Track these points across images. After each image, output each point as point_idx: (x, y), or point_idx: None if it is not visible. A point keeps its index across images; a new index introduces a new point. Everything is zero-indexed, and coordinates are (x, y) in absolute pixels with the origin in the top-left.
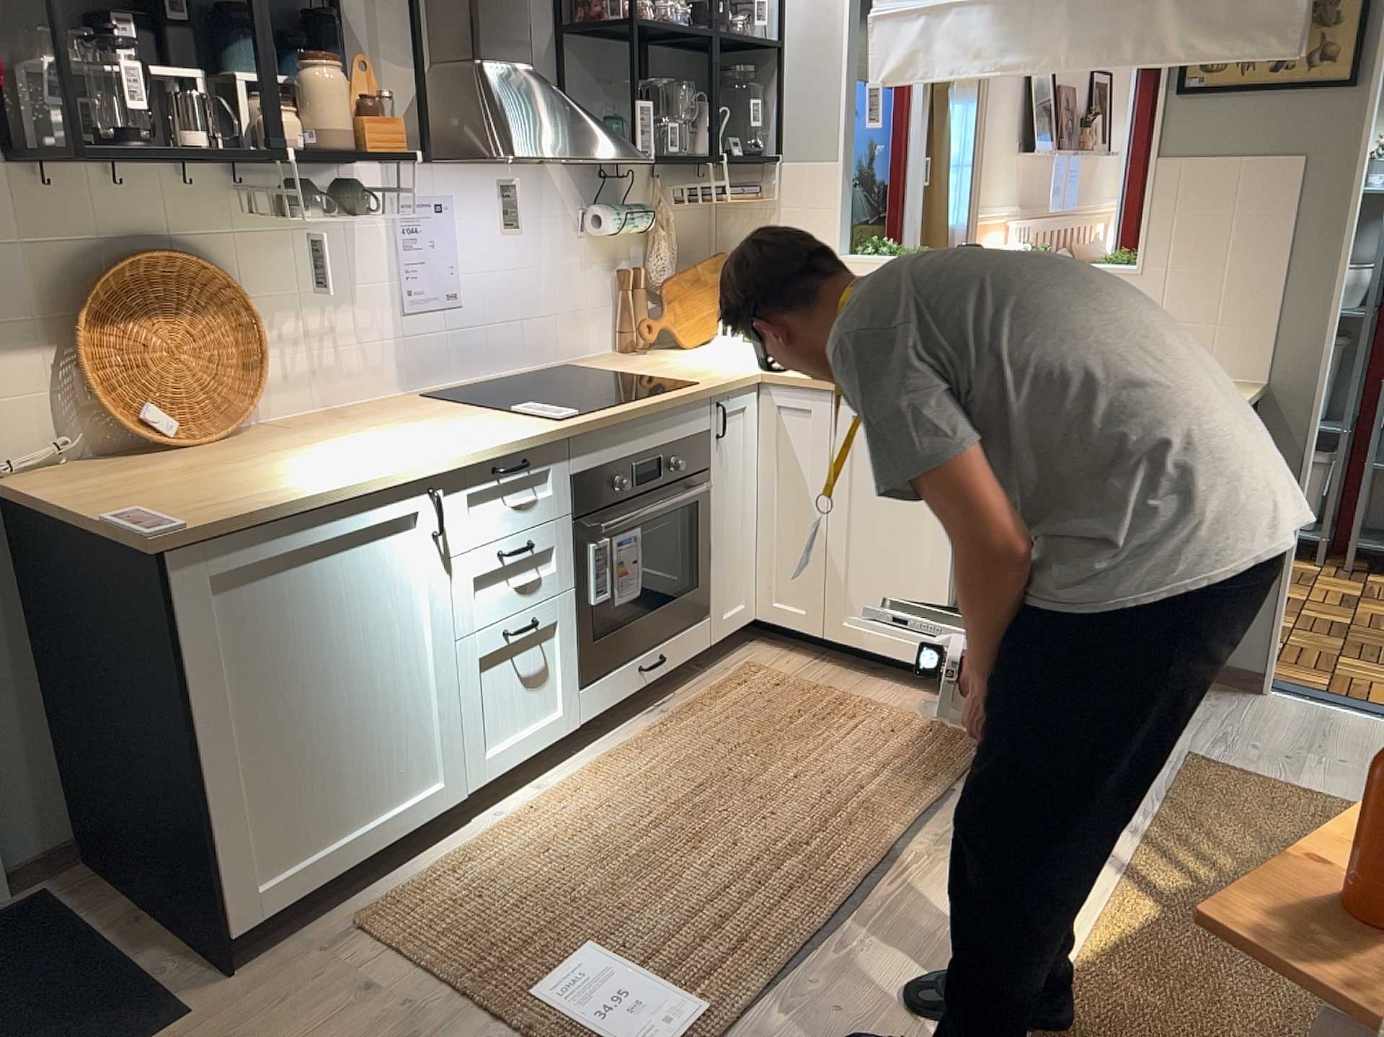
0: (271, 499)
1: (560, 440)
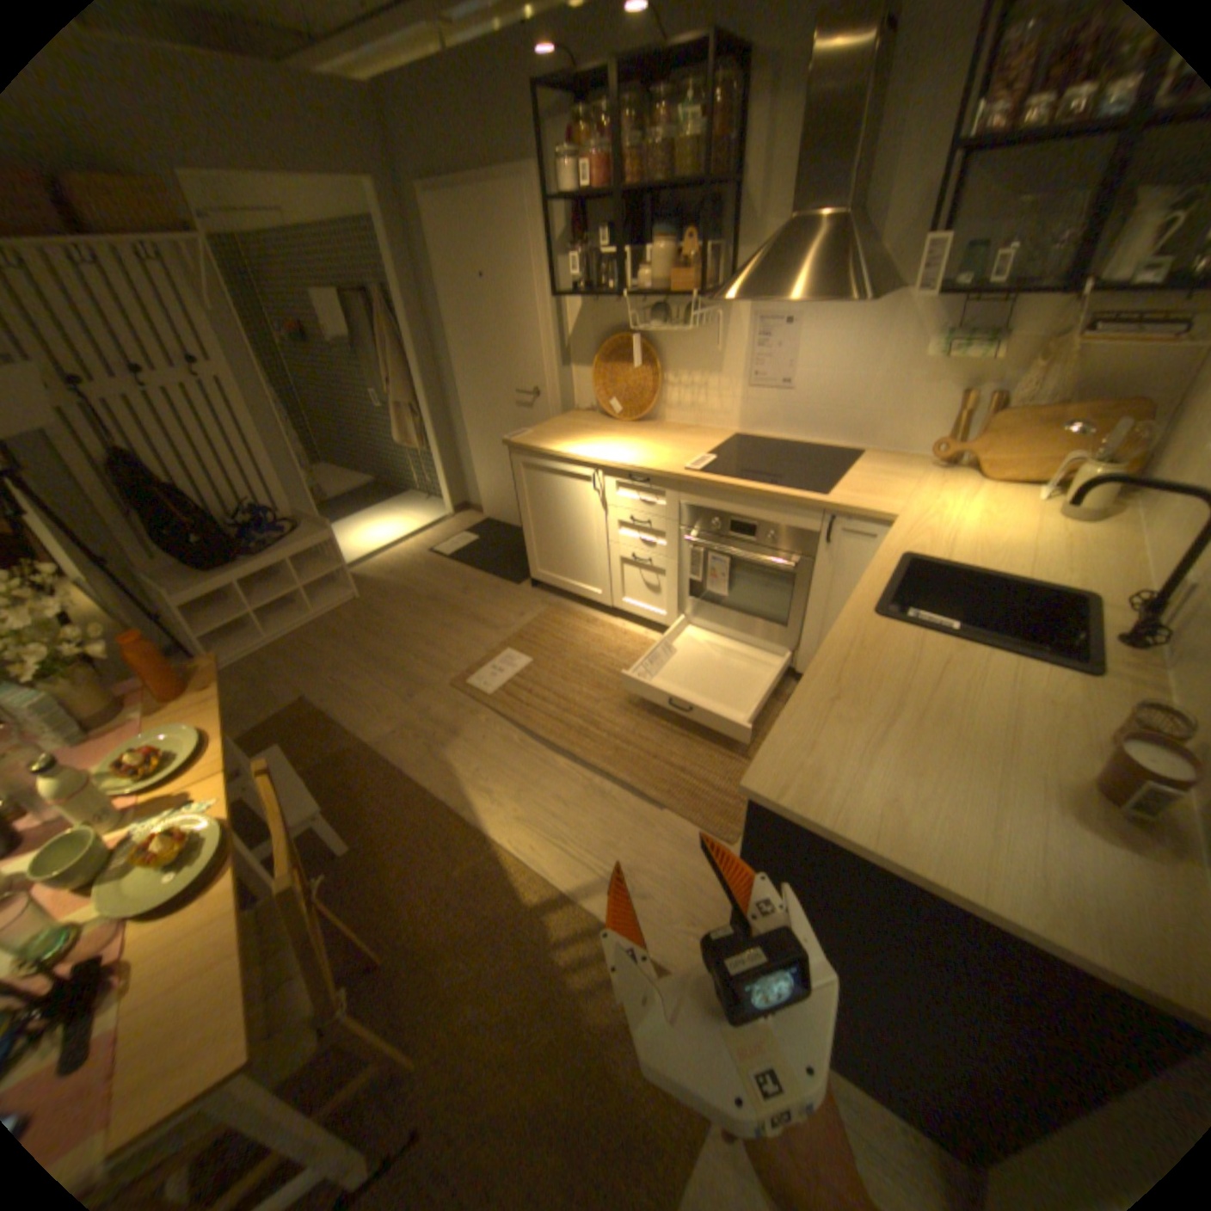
0: (542, 445)
1: (670, 479)
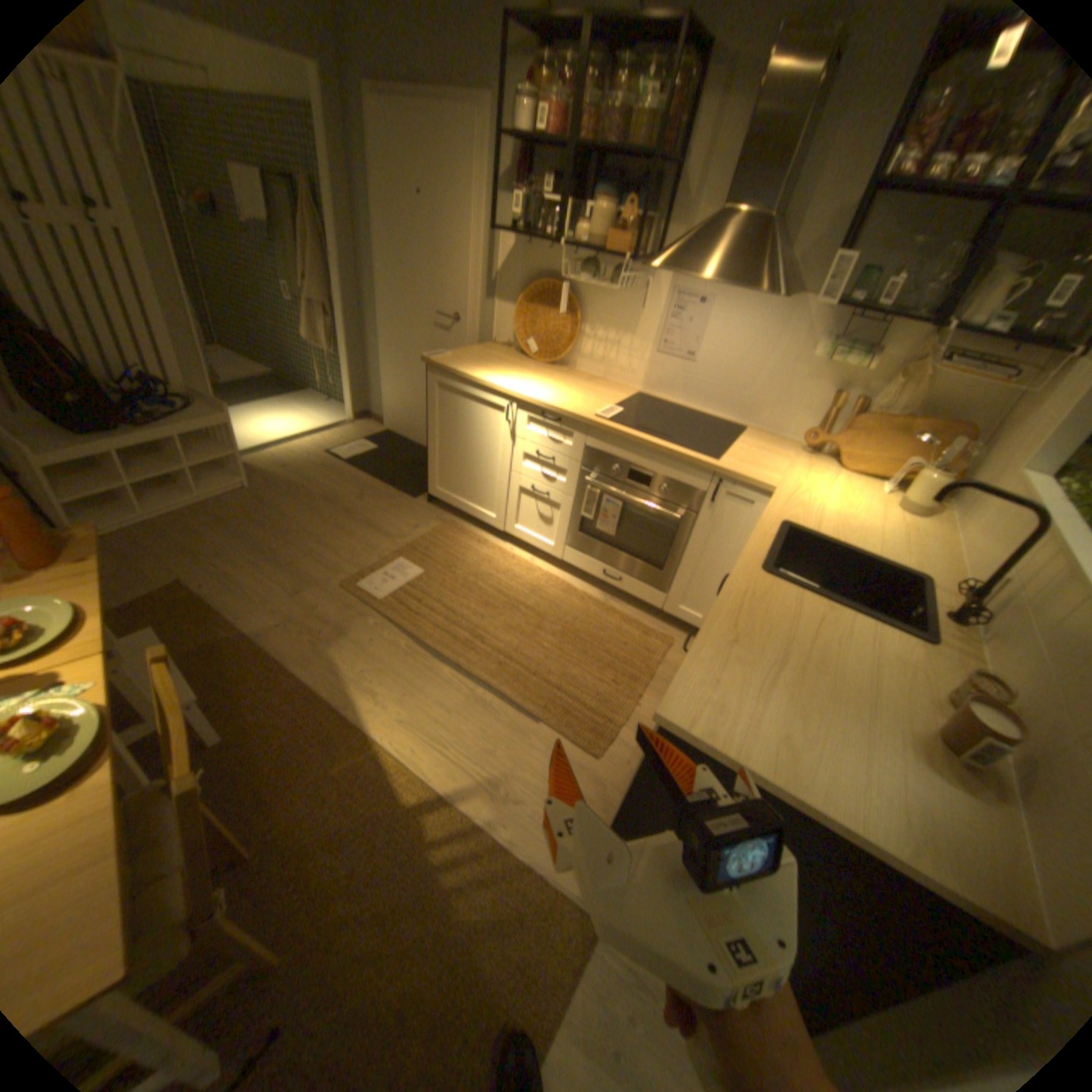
0: (462, 370)
1: (581, 424)
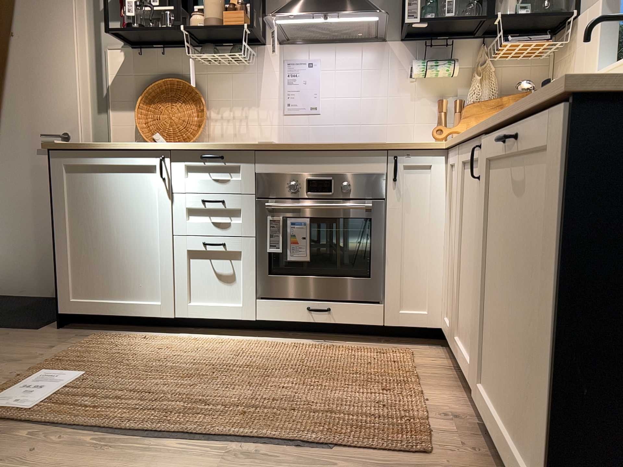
0: (96, 144)
1: (247, 151)
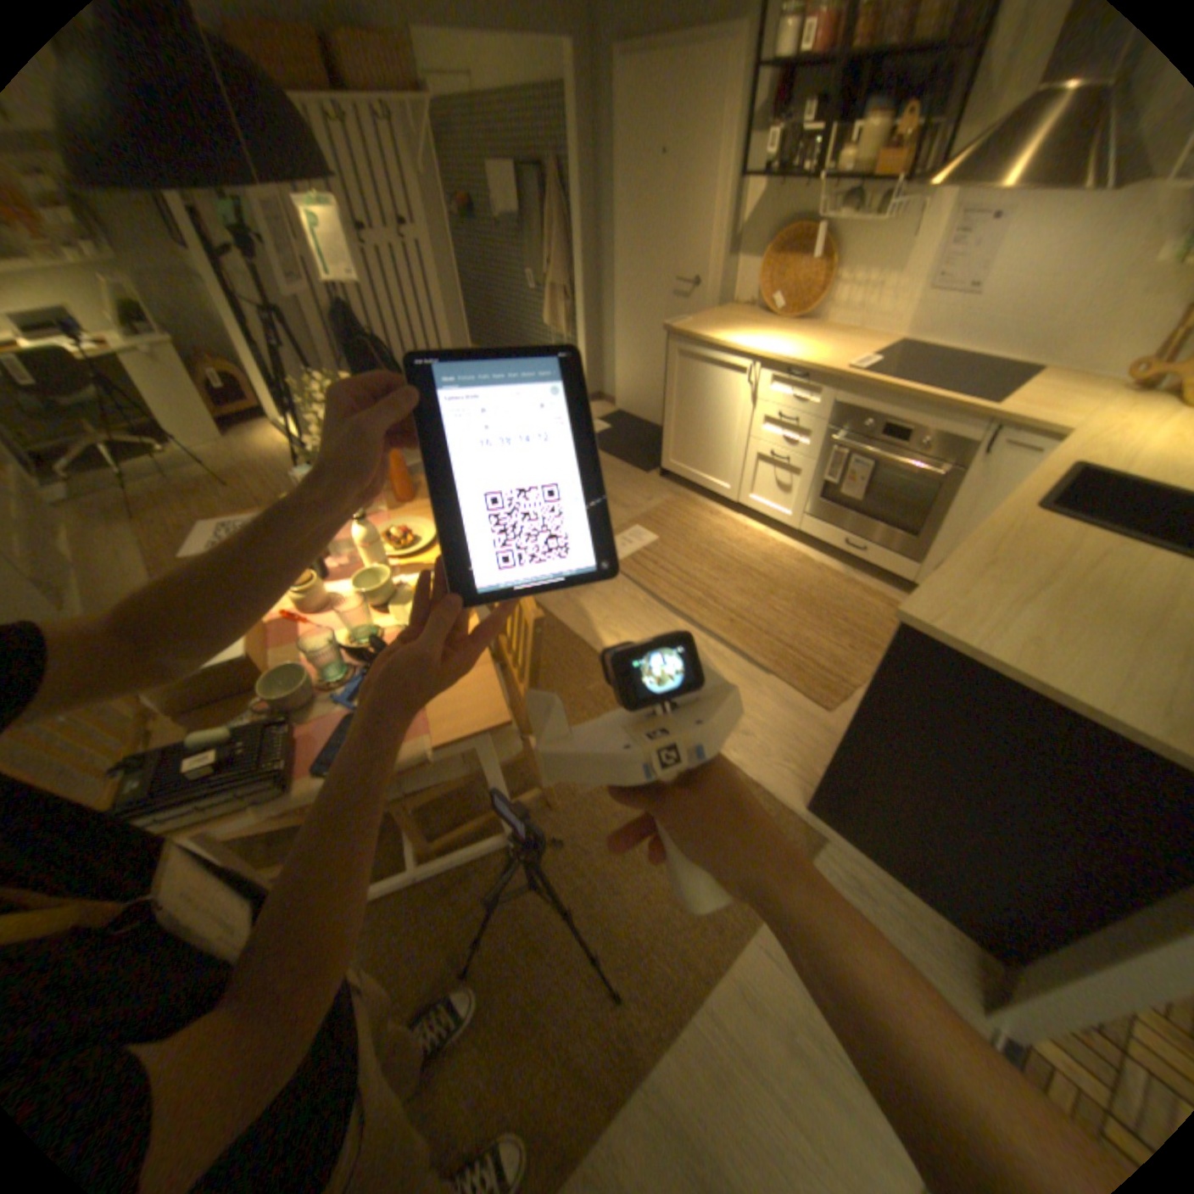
0: (702, 333)
1: (830, 376)
